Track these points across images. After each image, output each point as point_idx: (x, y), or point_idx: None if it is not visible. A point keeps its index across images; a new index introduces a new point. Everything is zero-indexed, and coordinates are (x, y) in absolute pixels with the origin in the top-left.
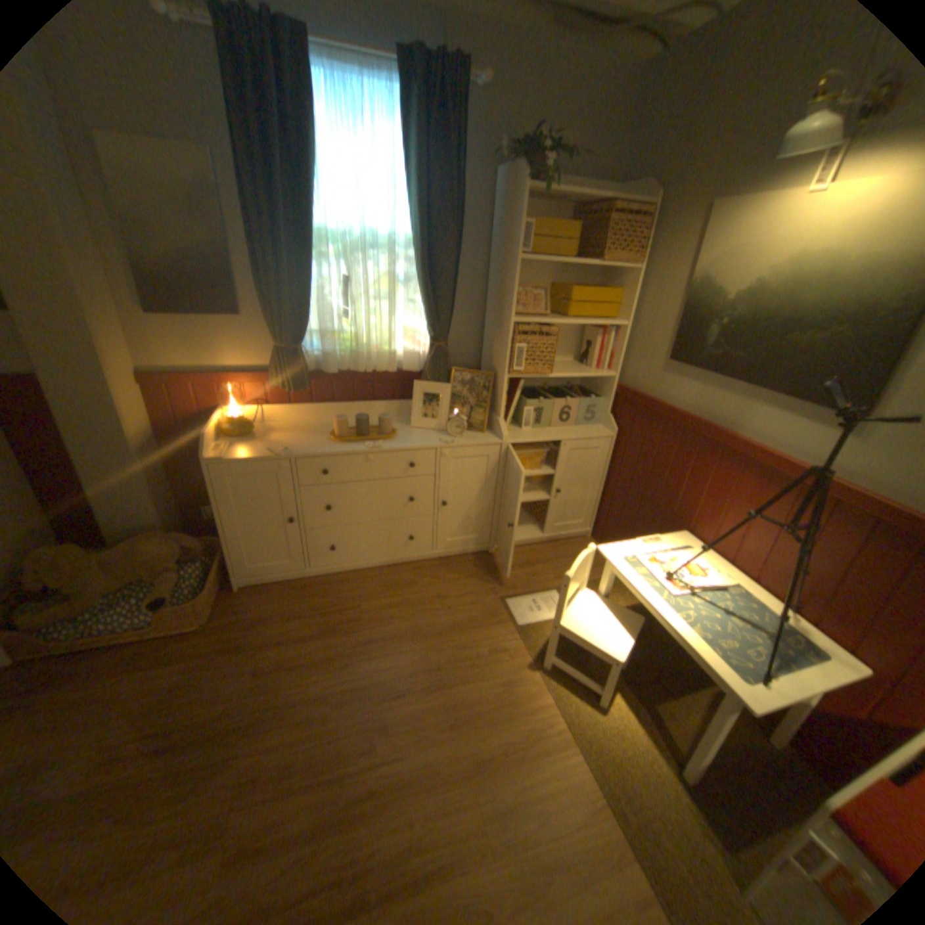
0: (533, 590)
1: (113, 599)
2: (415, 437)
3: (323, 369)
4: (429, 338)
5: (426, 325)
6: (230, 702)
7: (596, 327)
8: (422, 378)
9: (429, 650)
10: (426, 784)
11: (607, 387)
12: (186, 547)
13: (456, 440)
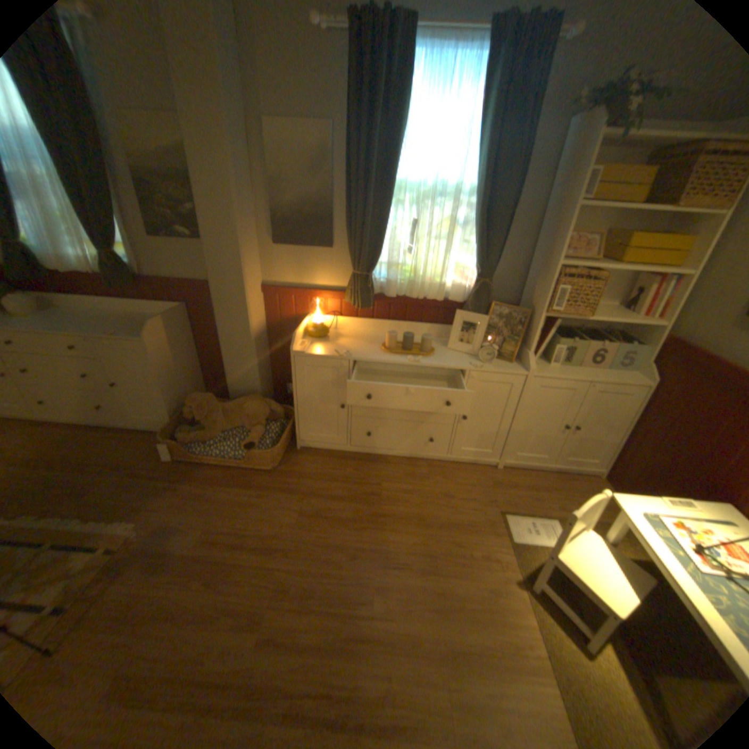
0: (535, 513)
1: (226, 434)
2: (449, 357)
3: (385, 292)
4: (476, 274)
5: (476, 262)
6: (281, 528)
7: (653, 273)
8: (464, 308)
9: (430, 538)
10: (407, 650)
11: (656, 336)
12: (273, 409)
13: (485, 365)
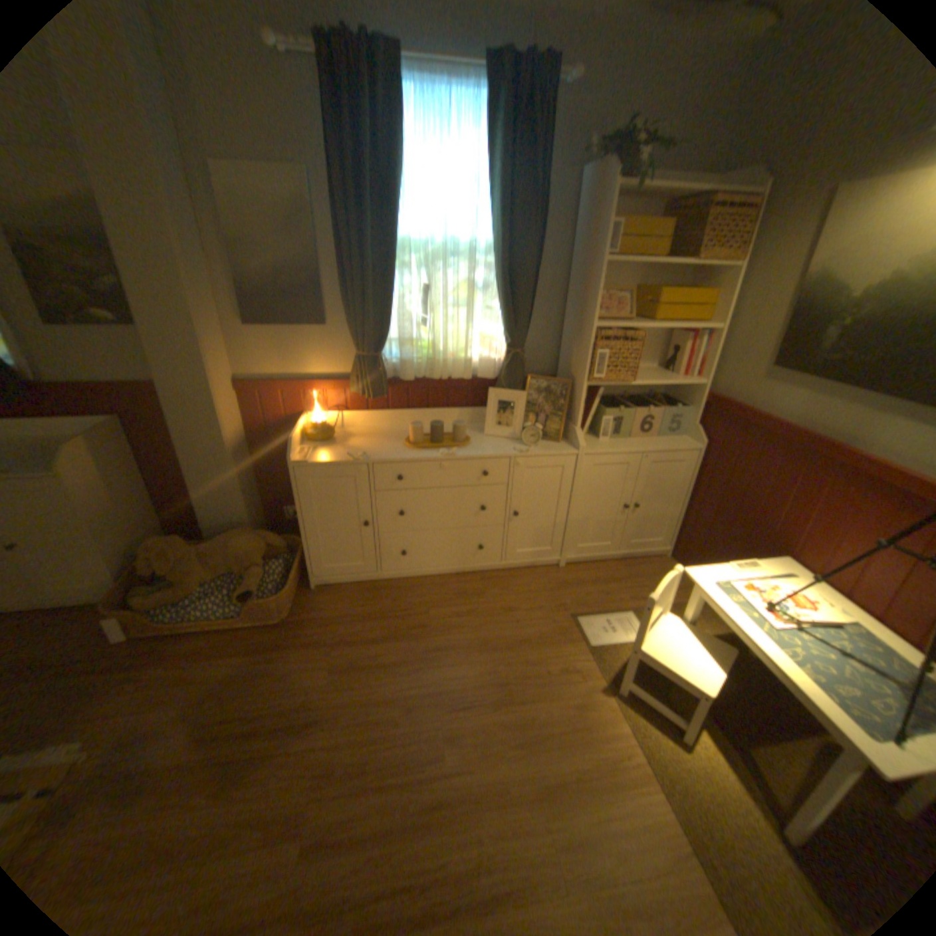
0: (607, 609)
1: (207, 588)
2: (488, 444)
3: (400, 375)
4: (505, 344)
5: (503, 330)
6: (307, 695)
7: (685, 330)
8: (497, 385)
9: (498, 663)
10: (495, 801)
11: (697, 395)
12: (270, 543)
13: (531, 449)
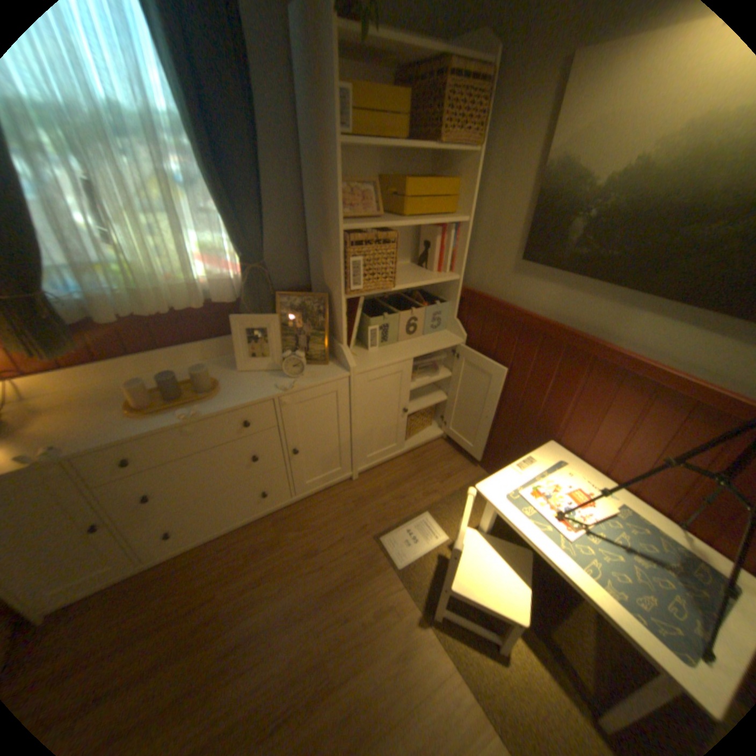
0: (405, 515)
1: None
2: (245, 384)
3: (96, 315)
4: (239, 257)
5: (231, 241)
6: None
7: (433, 224)
8: (242, 307)
9: (307, 635)
10: None
11: (452, 291)
12: None
13: (297, 383)
